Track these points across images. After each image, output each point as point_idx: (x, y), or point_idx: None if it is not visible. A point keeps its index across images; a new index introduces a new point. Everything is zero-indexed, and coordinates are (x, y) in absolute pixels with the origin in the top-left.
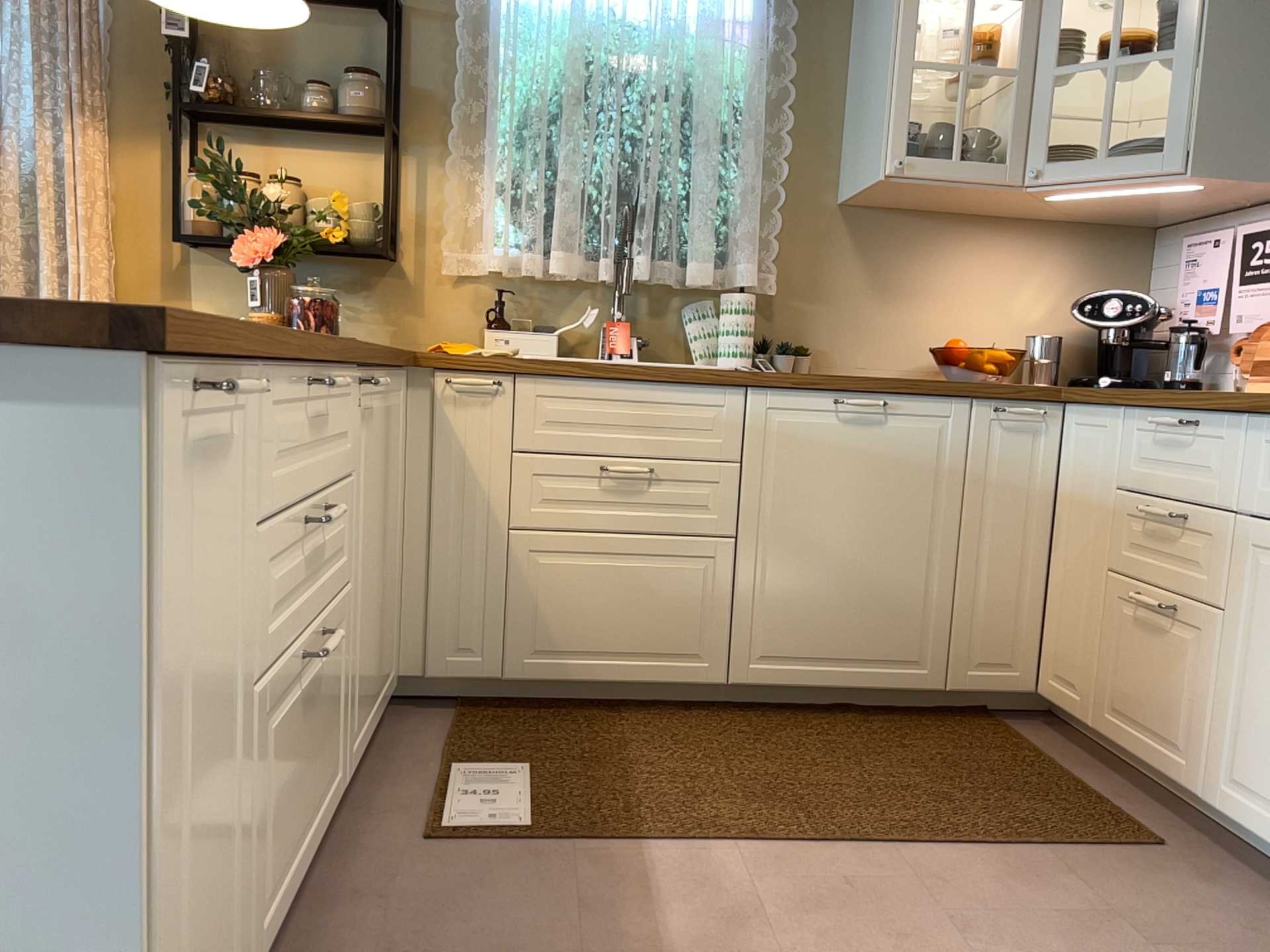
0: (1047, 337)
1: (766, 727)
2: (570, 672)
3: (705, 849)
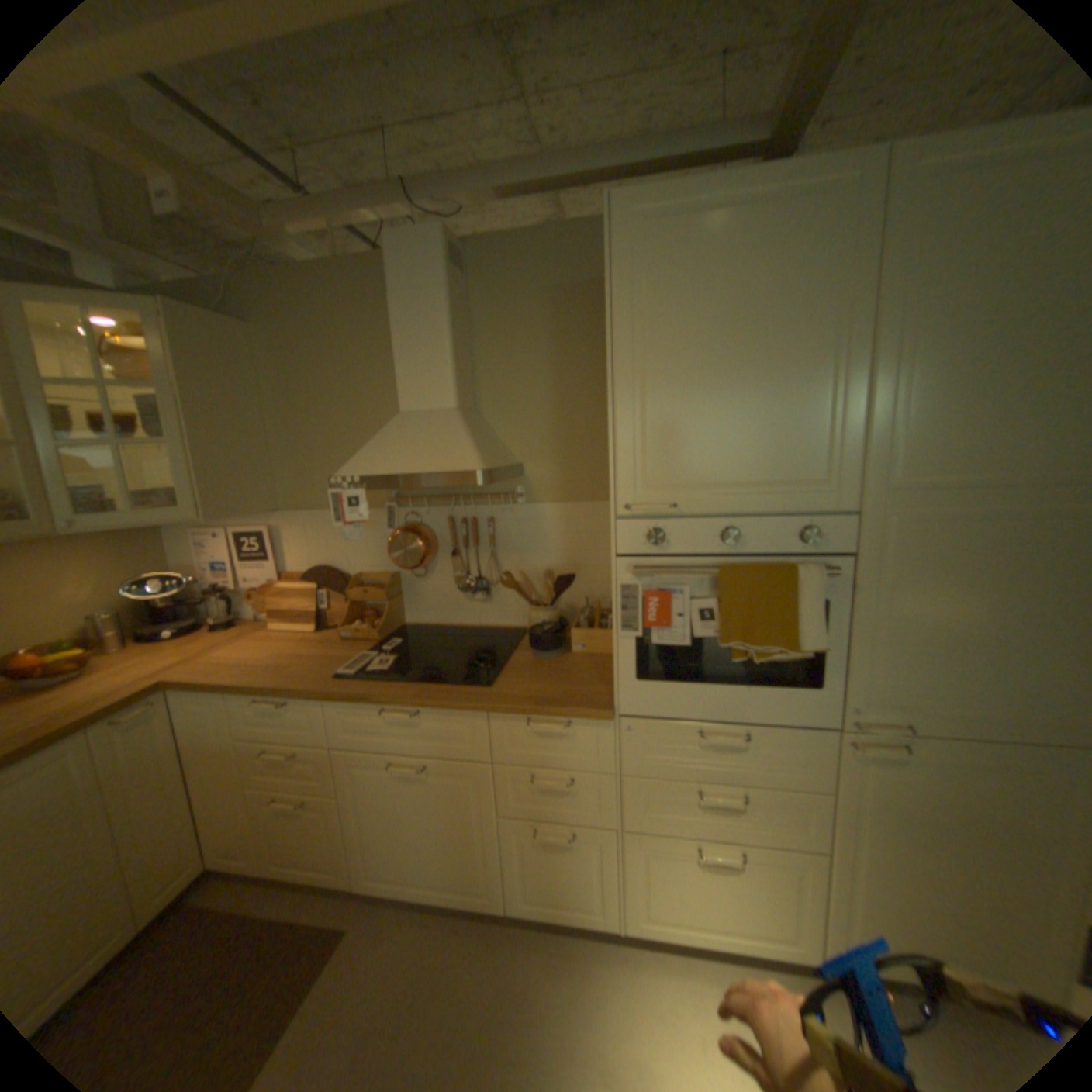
0: (100, 610)
1: None
2: None
3: None
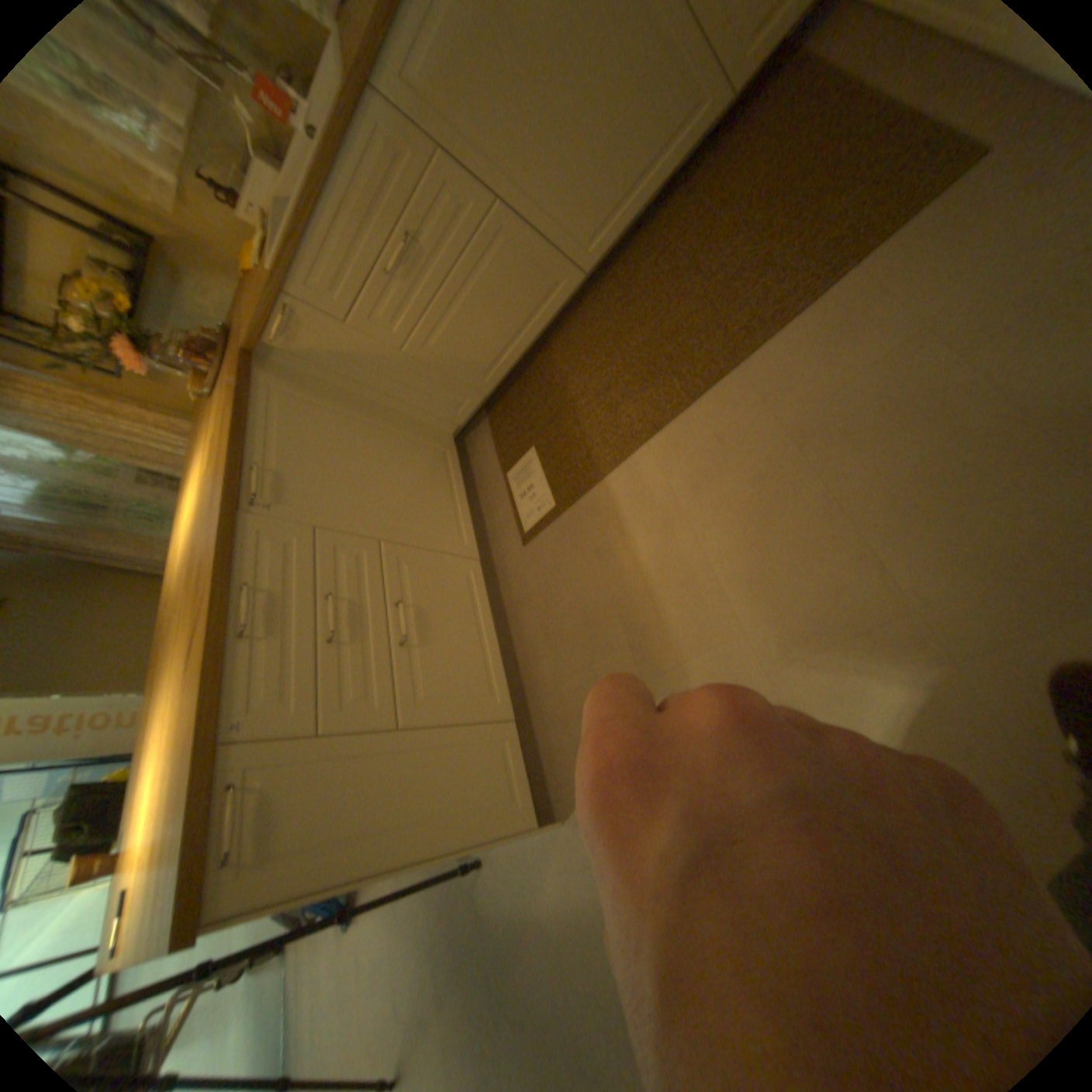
0: None
1: (629, 275)
2: (509, 362)
3: (636, 456)
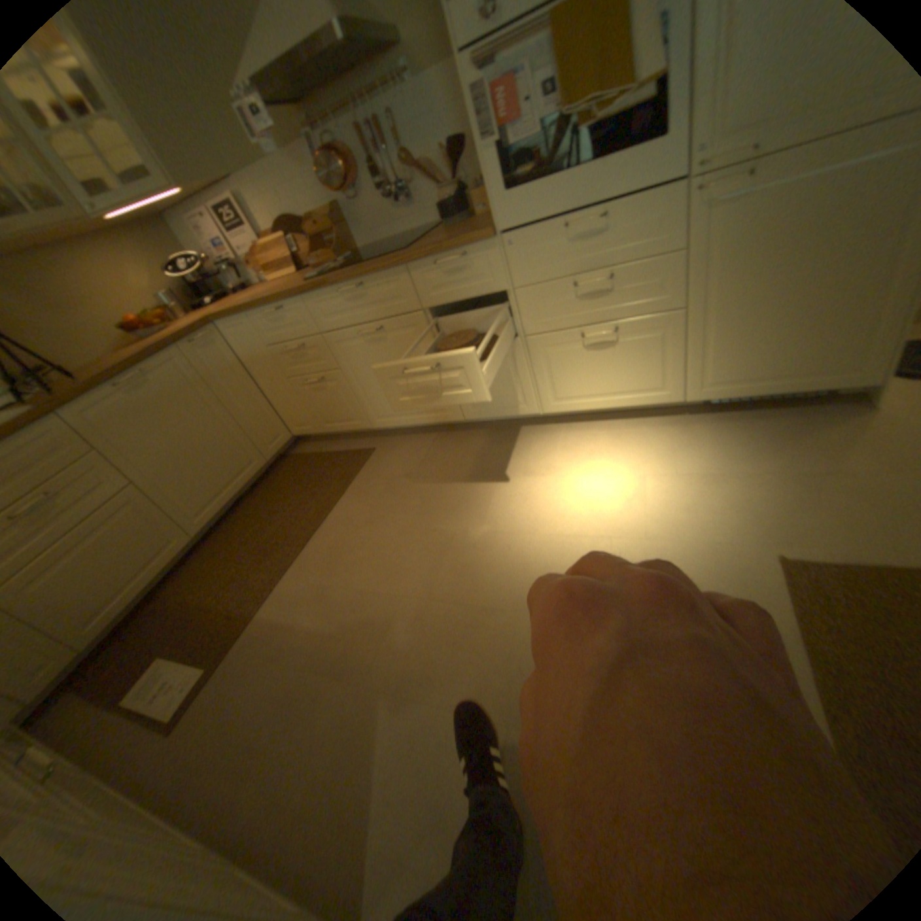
0: (161, 291)
1: (224, 535)
2: (114, 609)
3: (274, 591)
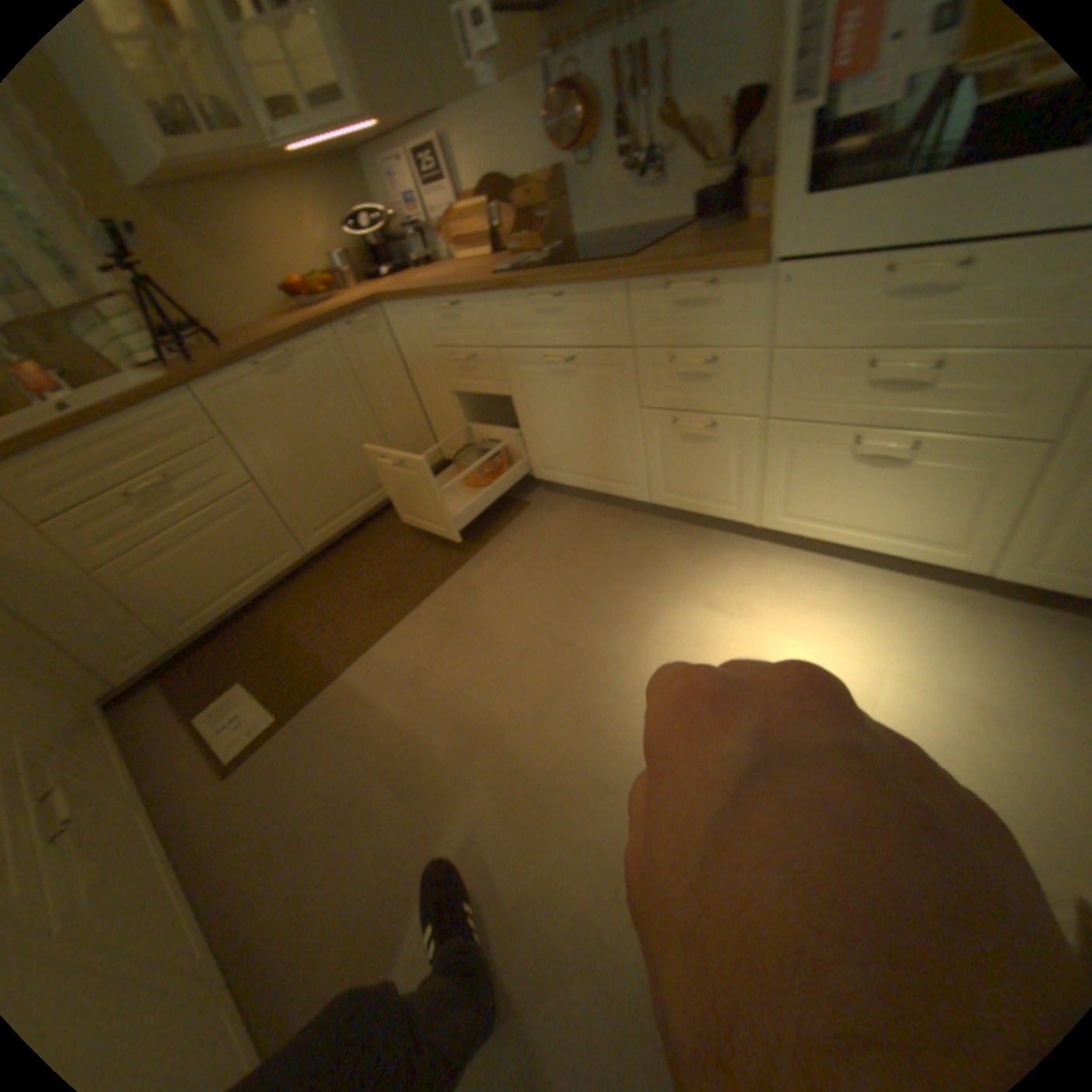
0: (333, 250)
1: (338, 560)
2: (209, 614)
3: (367, 652)
